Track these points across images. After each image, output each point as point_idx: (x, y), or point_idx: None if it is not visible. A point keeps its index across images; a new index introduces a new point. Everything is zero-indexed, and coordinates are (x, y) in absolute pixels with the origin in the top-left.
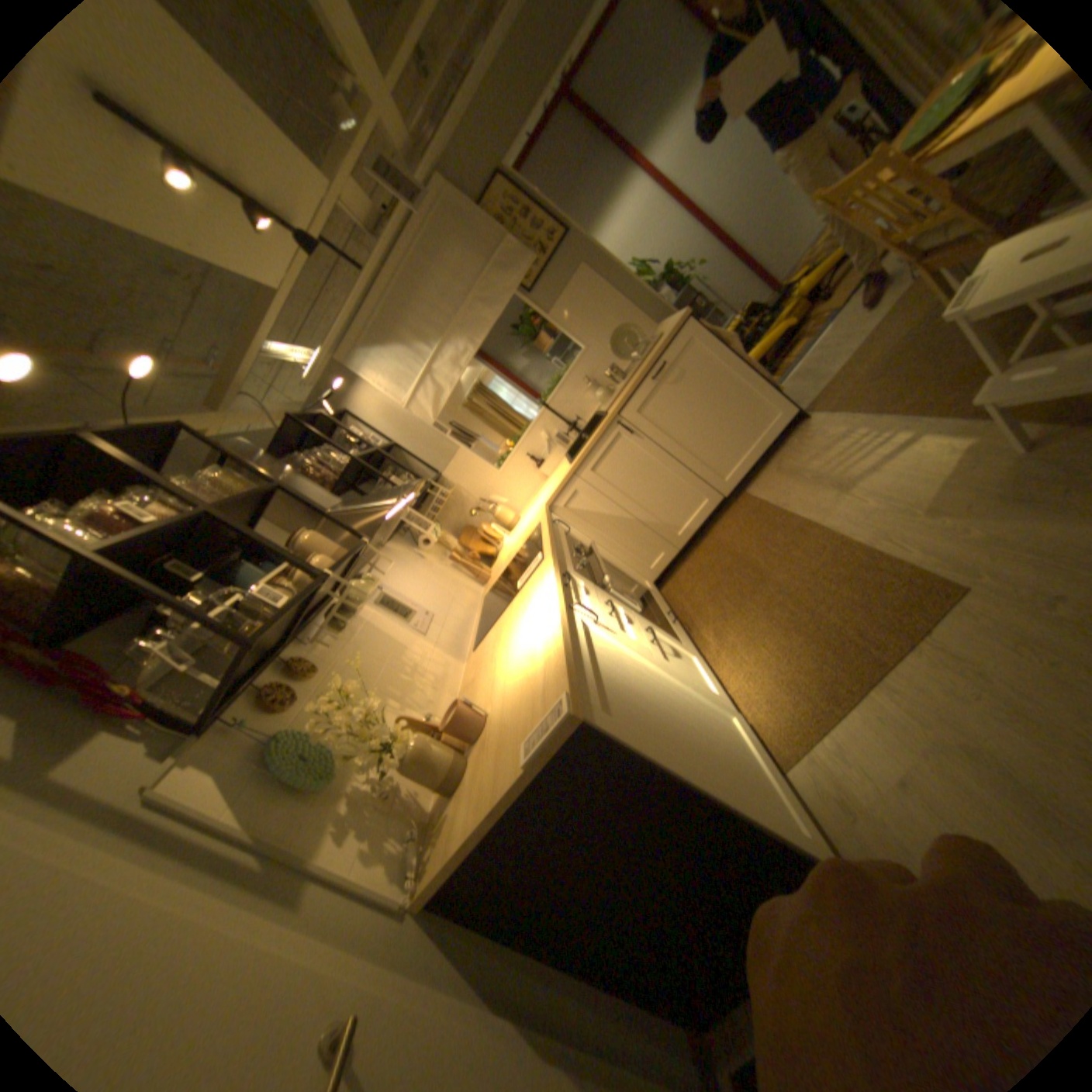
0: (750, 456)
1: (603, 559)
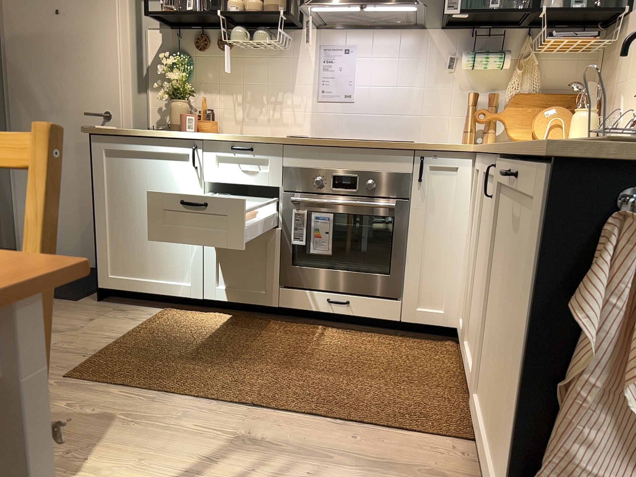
0: (485, 436)
1: (396, 227)
